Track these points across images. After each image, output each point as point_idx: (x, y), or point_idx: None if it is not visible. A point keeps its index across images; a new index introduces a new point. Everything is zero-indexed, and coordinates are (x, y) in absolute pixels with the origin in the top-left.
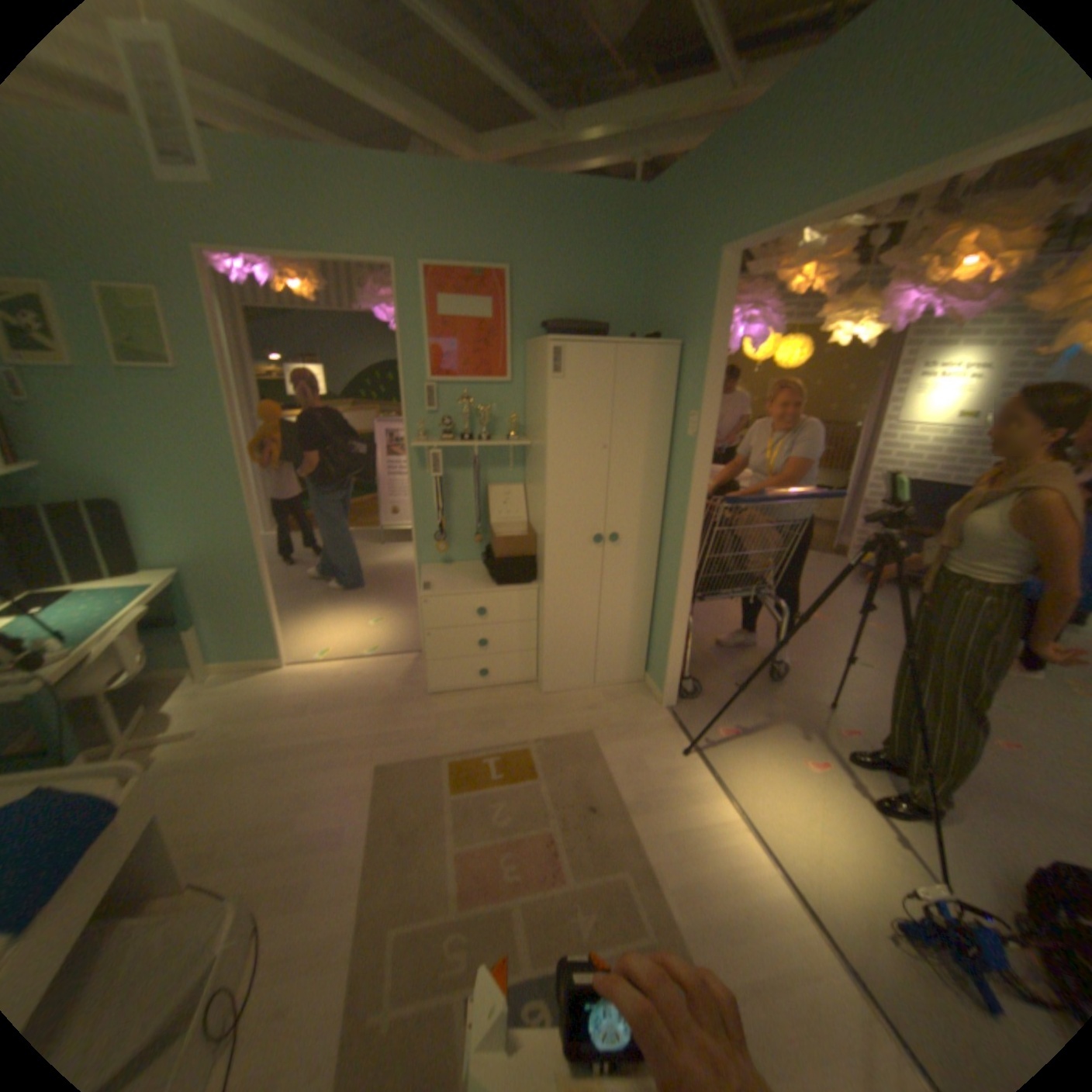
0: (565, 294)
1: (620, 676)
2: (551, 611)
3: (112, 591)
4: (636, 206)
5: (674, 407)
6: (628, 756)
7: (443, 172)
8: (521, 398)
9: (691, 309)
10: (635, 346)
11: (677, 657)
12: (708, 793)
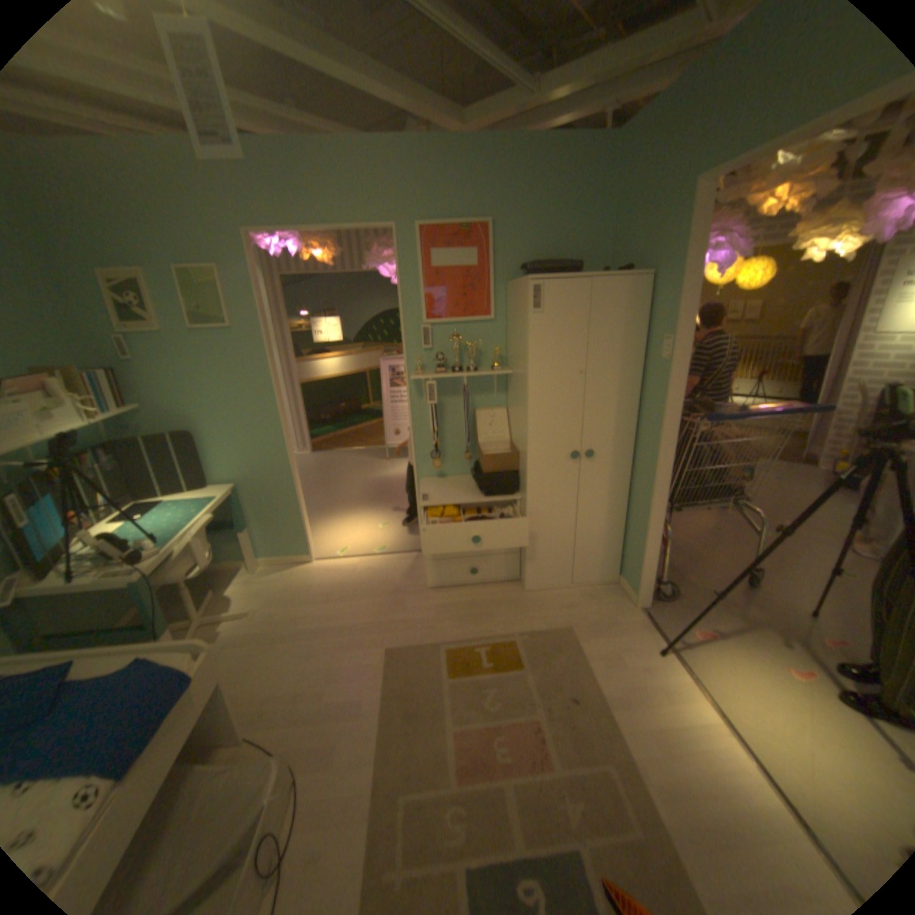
0: (542, 237)
1: (596, 577)
2: (533, 519)
3: (190, 500)
4: (607, 150)
5: (648, 331)
6: (607, 653)
7: (435, 142)
8: (504, 332)
9: (665, 238)
10: (610, 277)
11: (652, 562)
12: (688, 693)
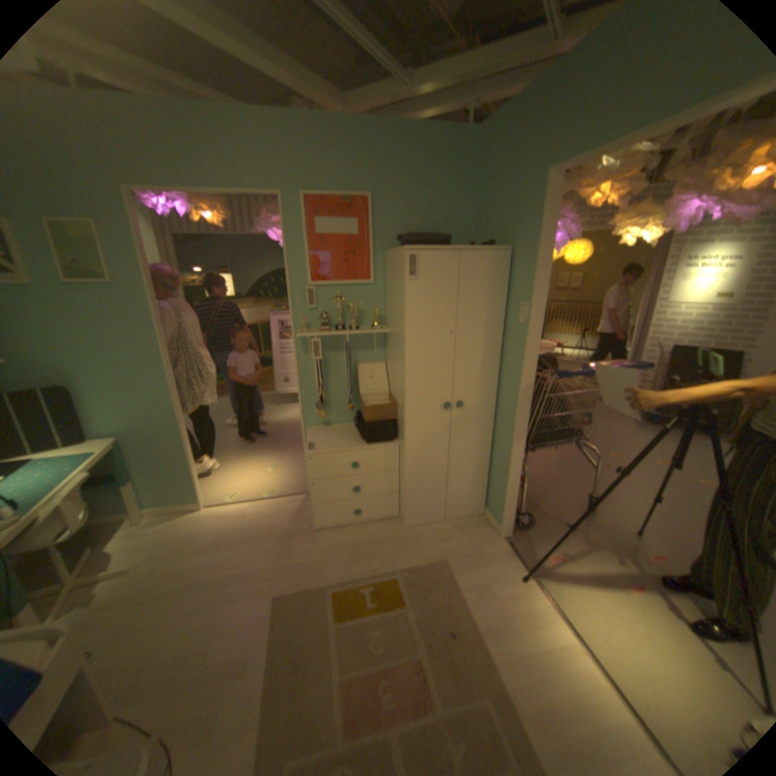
0: (415, 212)
1: (465, 511)
2: (410, 463)
3: (64, 456)
4: (470, 140)
5: (507, 298)
6: (478, 583)
7: (318, 118)
8: (383, 294)
9: (521, 219)
10: (476, 250)
11: (513, 497)
12: (548, 616)
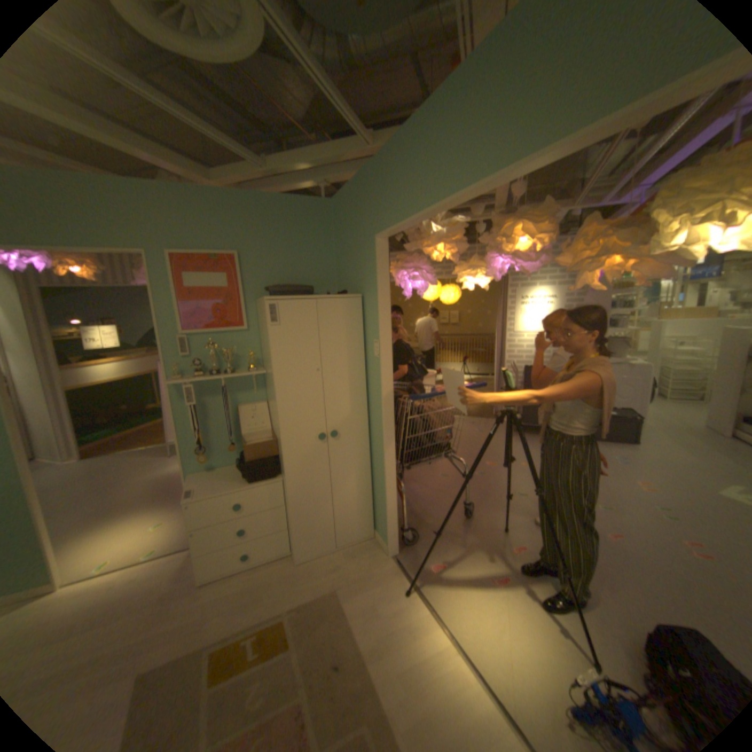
0: (283, 267)
1: (356, 537)
2: (294, 497)
3: None
4: (325, 212)
5: (365, 337)
6: (364, 607)
7: (181, 190)
8: (259, 339)
9: (365, 273)
10: (331, 299)
11: (394, 516)
12: (426, 626)
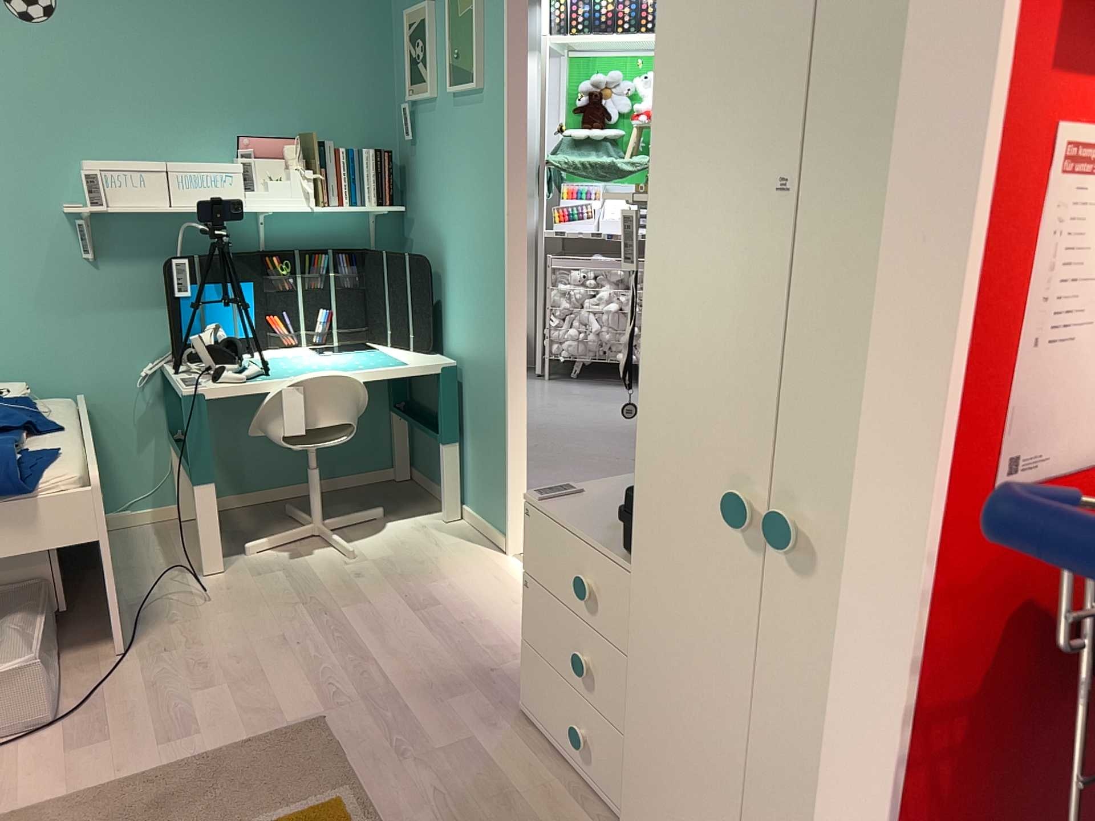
0: None
1: None
2: (644, 674)
3: (390, 358)
4: None
5: None
6: None
7: None
8: None
9: None
10: None
11: None
12: None
